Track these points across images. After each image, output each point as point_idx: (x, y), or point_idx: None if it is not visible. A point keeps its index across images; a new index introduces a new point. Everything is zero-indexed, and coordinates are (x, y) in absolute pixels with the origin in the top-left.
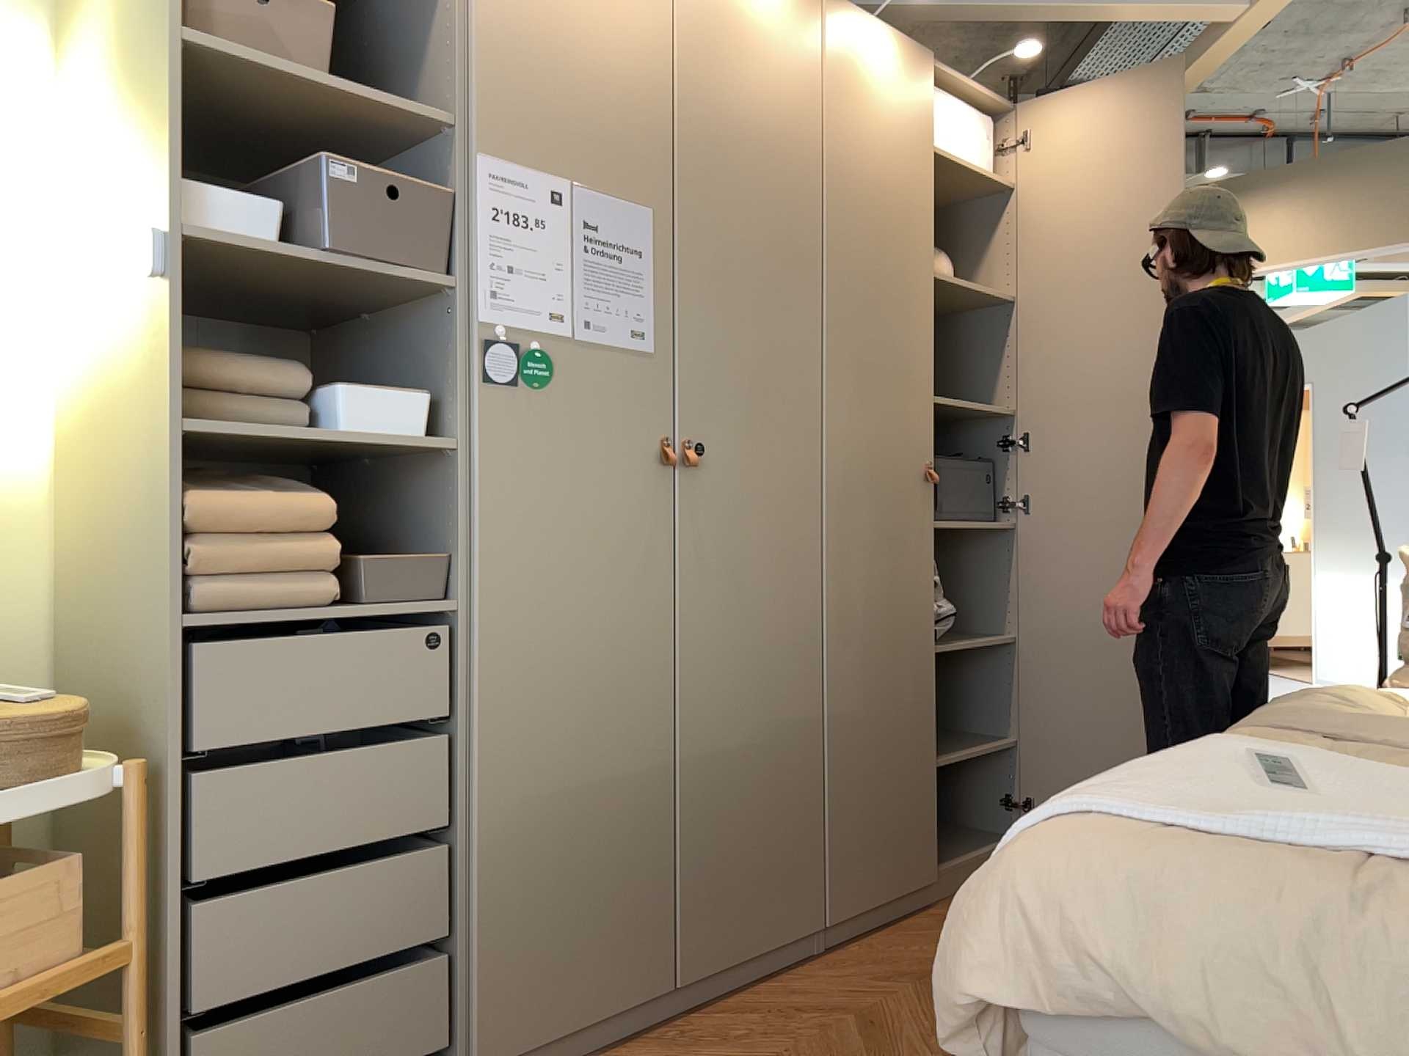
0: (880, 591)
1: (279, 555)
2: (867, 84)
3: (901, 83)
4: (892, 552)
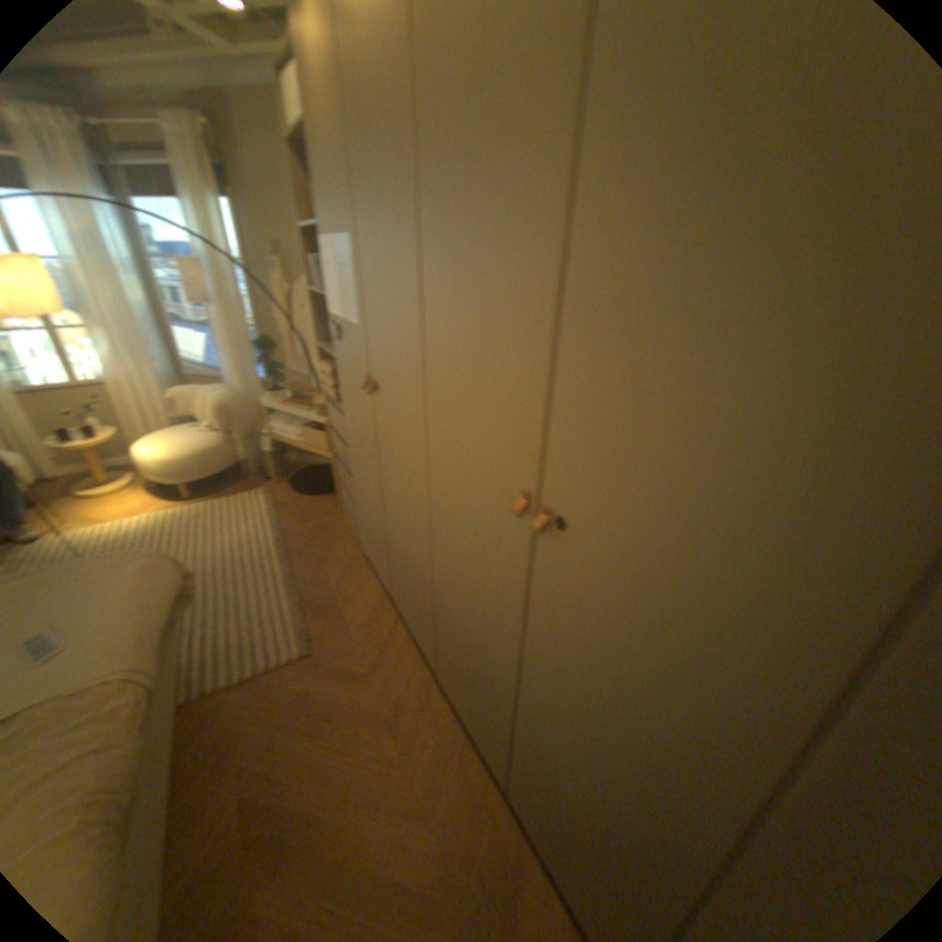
0: (461, 556)
1: (325, 384)
2: None
3: None
4: (470, 537)
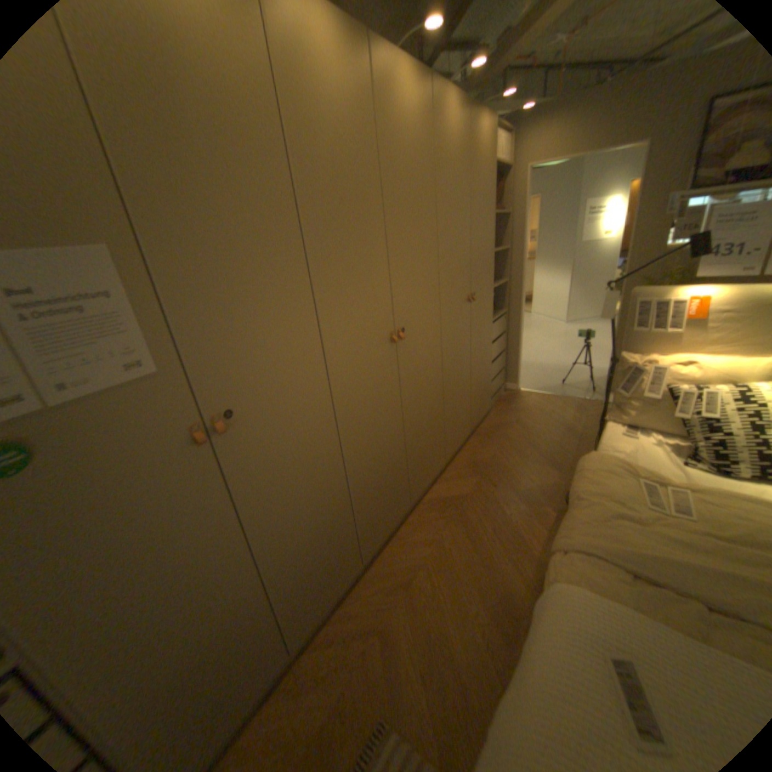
0: (370, 415)
1: None
2: (312, 67)
3: (341, 62)
4: (373, 392)
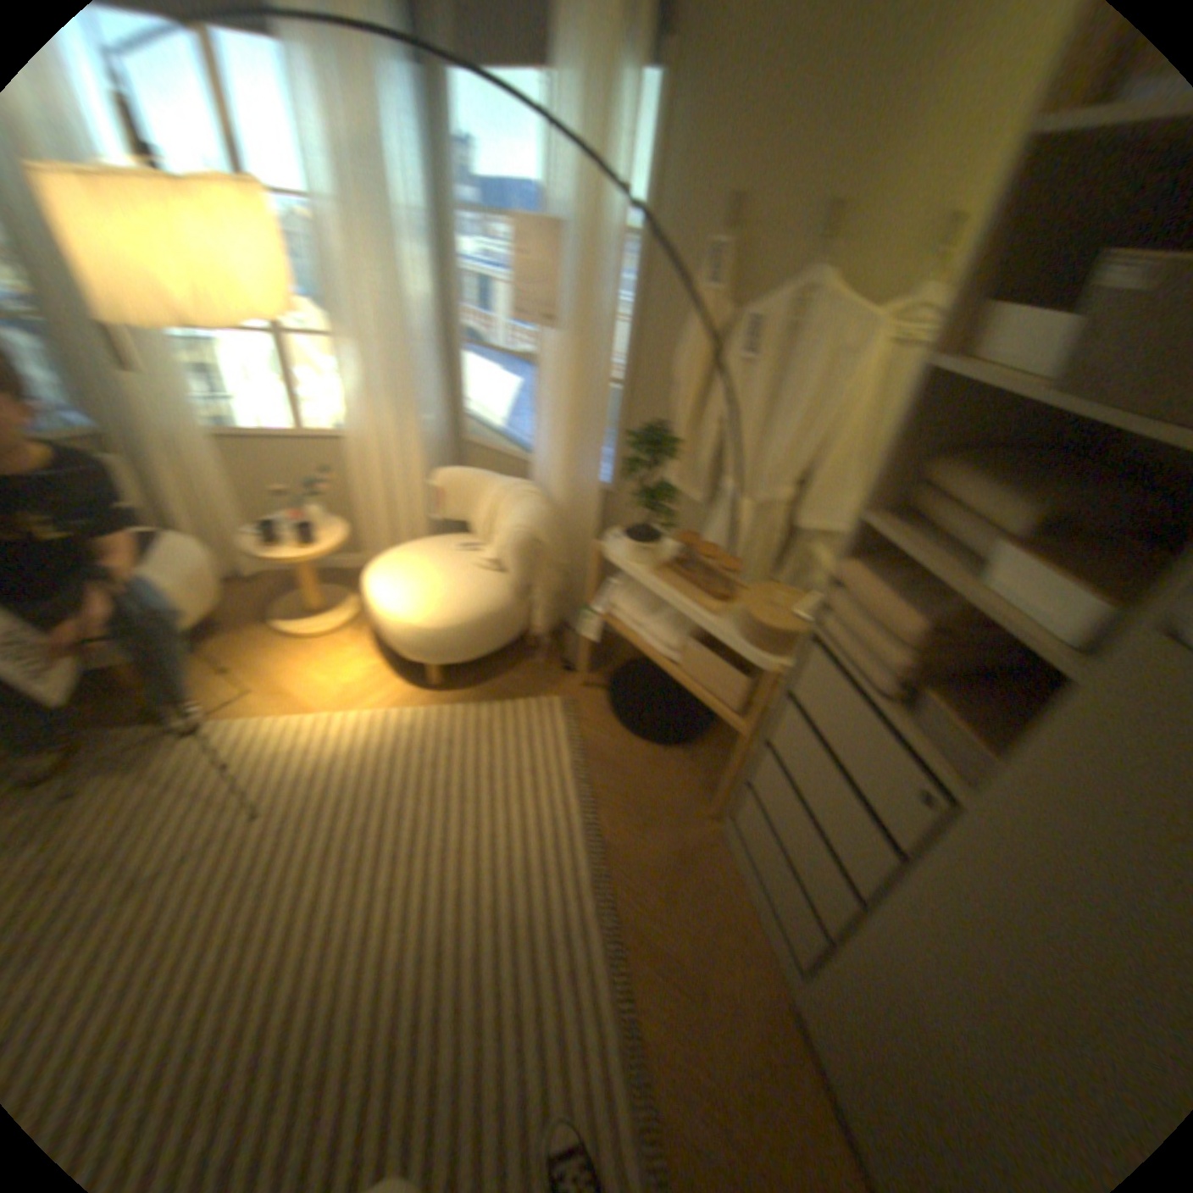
0: None
1: (865, 635)
2: None
3: None
4: None
